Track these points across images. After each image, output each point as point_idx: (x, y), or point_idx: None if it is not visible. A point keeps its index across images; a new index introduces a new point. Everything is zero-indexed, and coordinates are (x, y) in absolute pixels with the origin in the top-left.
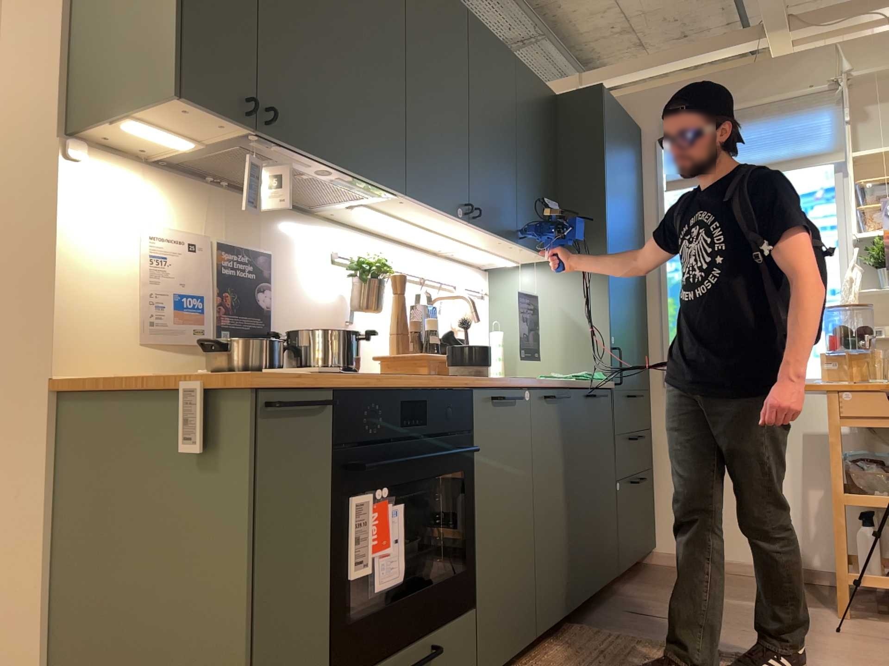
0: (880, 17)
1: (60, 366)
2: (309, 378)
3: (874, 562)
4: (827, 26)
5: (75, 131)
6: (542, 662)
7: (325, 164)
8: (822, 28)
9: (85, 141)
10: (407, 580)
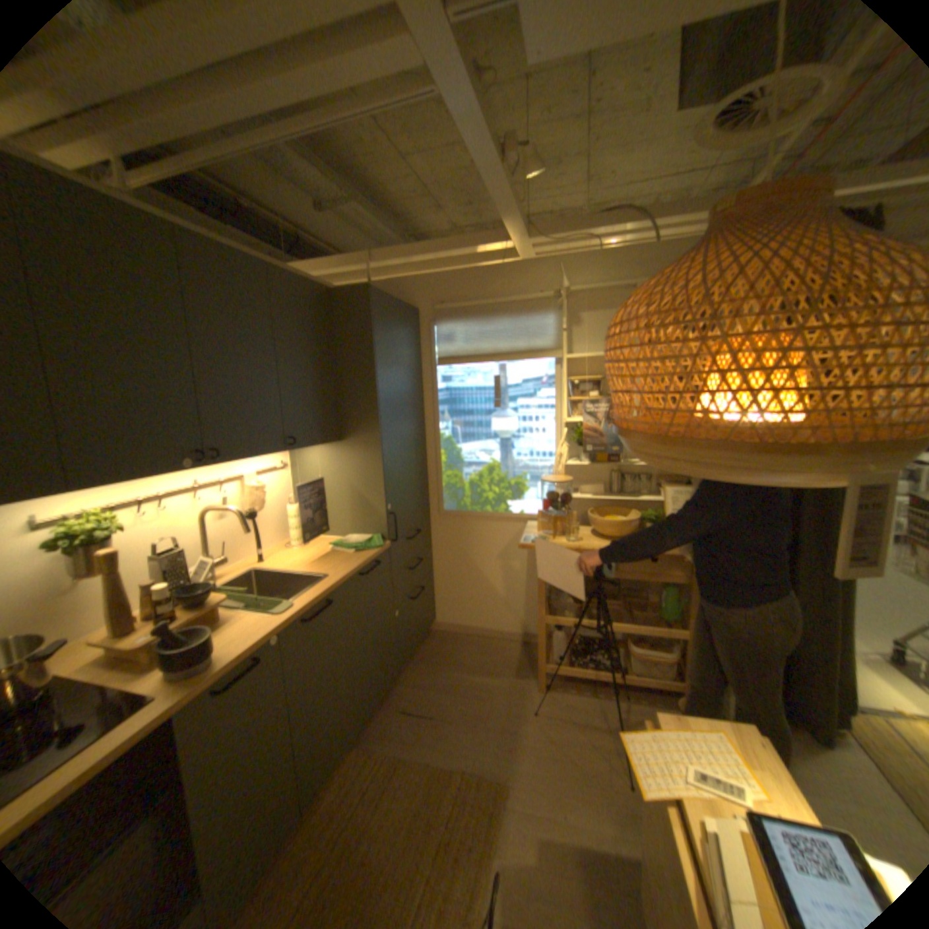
0: (596, 237)
1: None
2: None
3: (562, 654)
4: (557, 239)
5: None
6: (307, 831)
7: None
8: (553, 240)
9: None
10: None
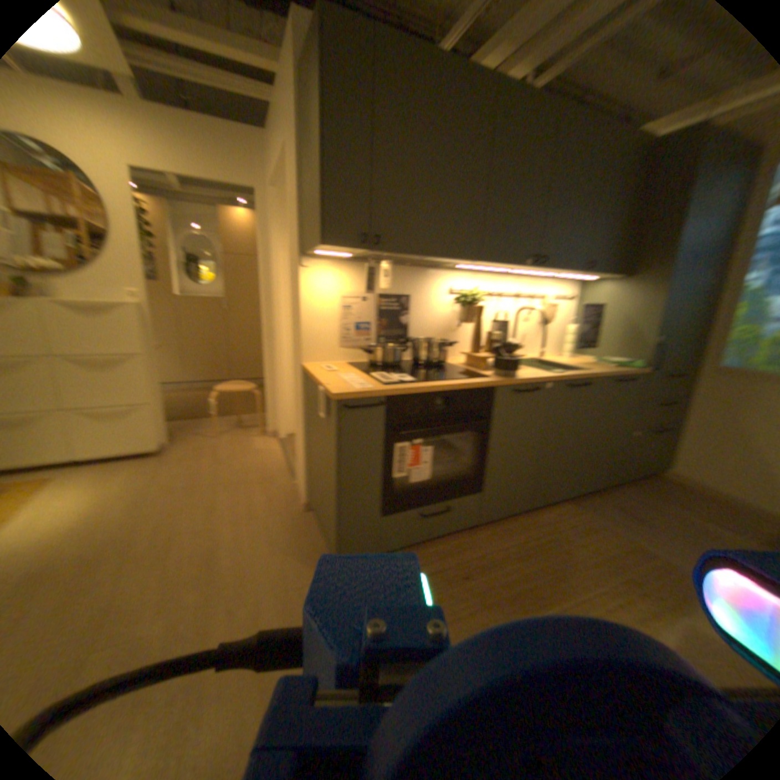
0: None
1: (306, 358)
2: (376, 389)
3: None
4: None
5: (304, 252)
6: (534, 519)
7: (420, 254)
8: None
9: (311, 254)
10: (444, 473)
